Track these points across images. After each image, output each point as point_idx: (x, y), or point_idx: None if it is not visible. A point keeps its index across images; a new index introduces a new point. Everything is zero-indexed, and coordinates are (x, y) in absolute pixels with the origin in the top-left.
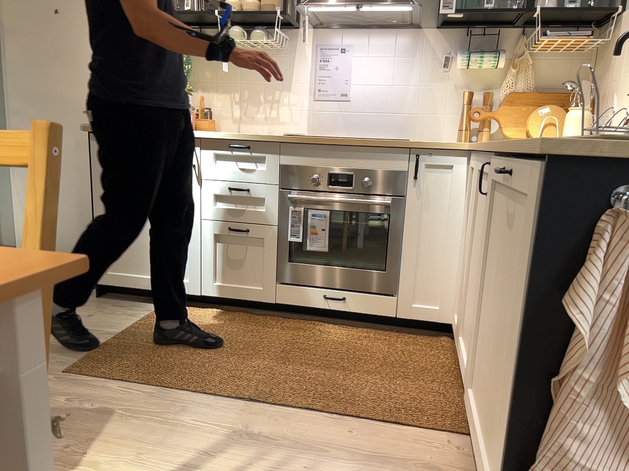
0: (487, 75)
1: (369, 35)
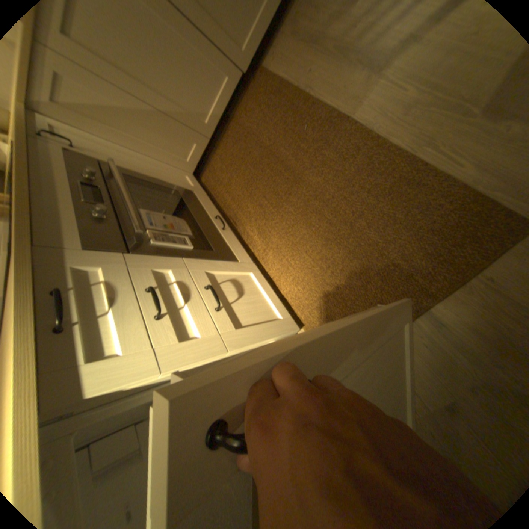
0: None
1: None
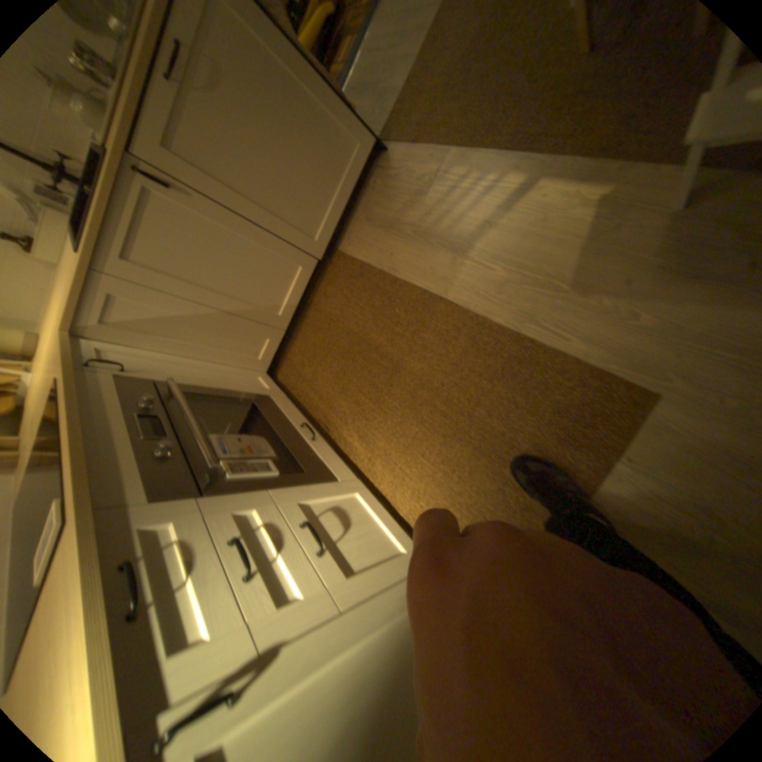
0: None
1: None
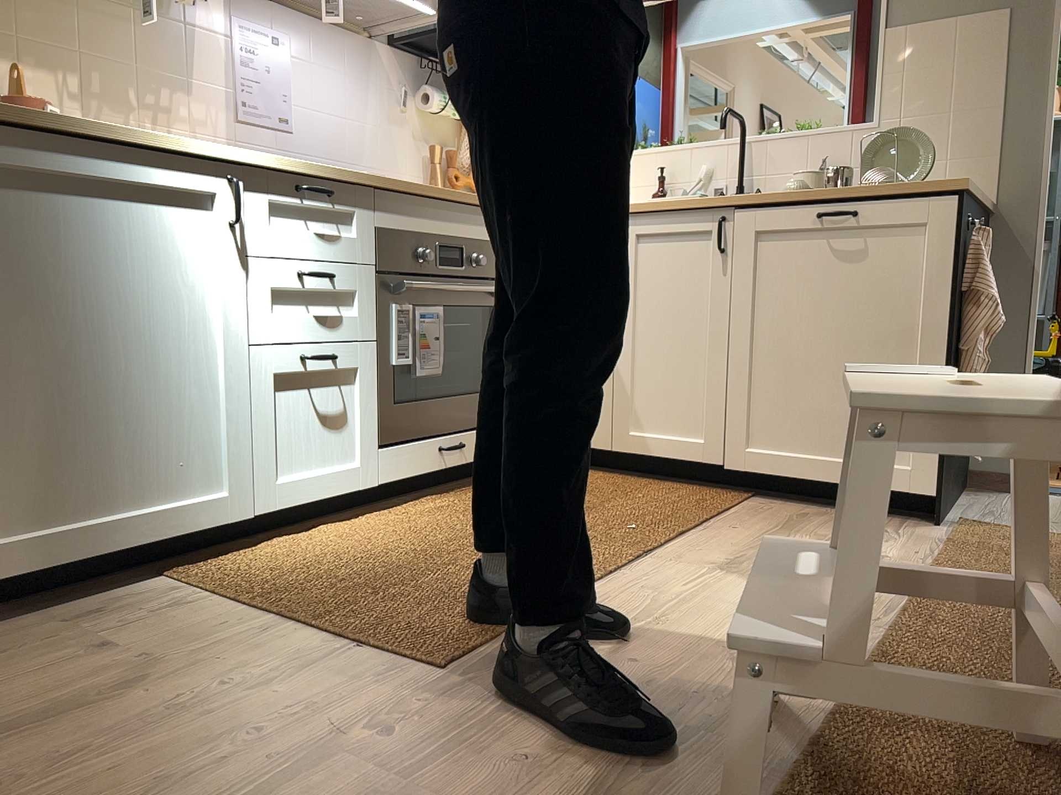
0: (443, 128)
1: (313, 30)
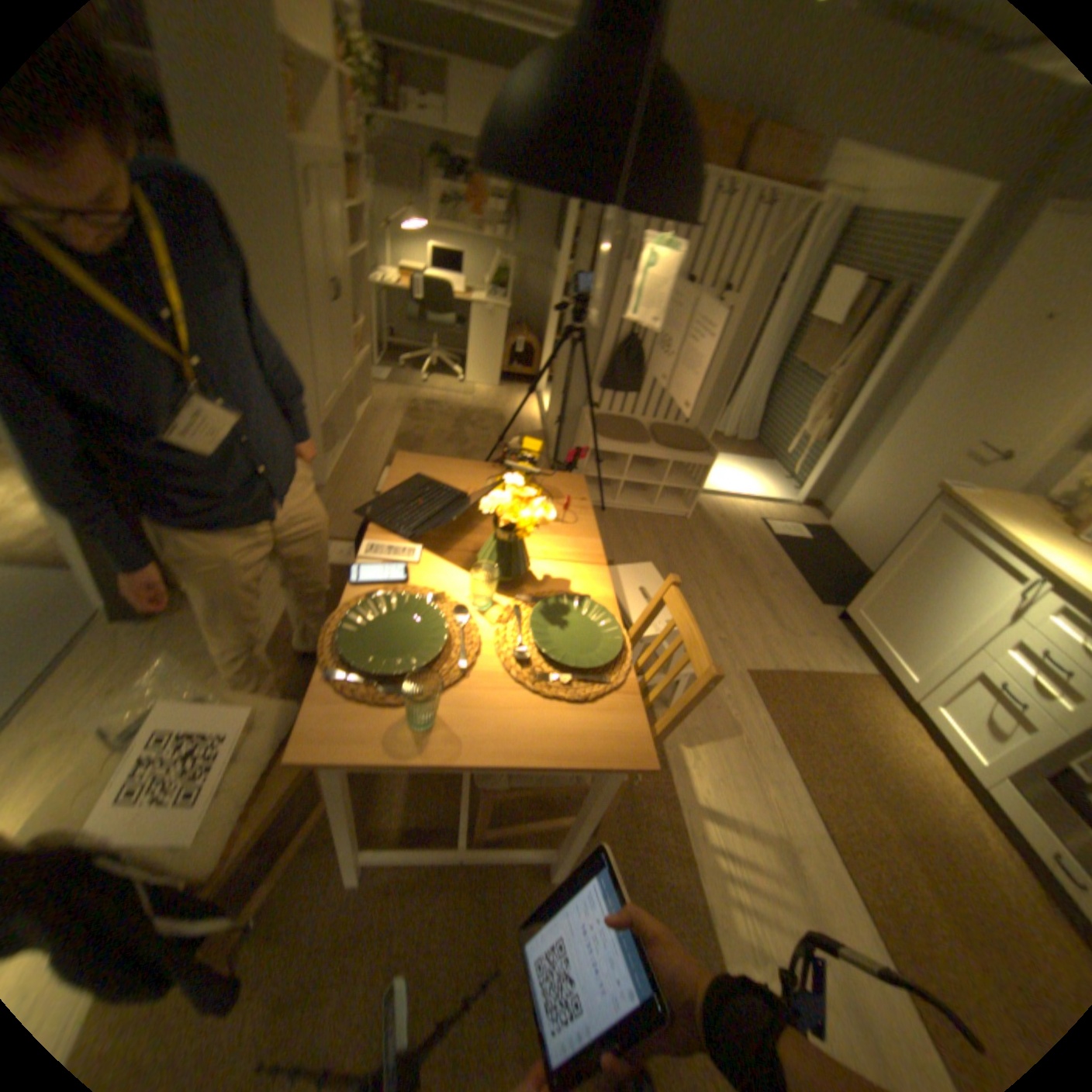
0: None
1: None
